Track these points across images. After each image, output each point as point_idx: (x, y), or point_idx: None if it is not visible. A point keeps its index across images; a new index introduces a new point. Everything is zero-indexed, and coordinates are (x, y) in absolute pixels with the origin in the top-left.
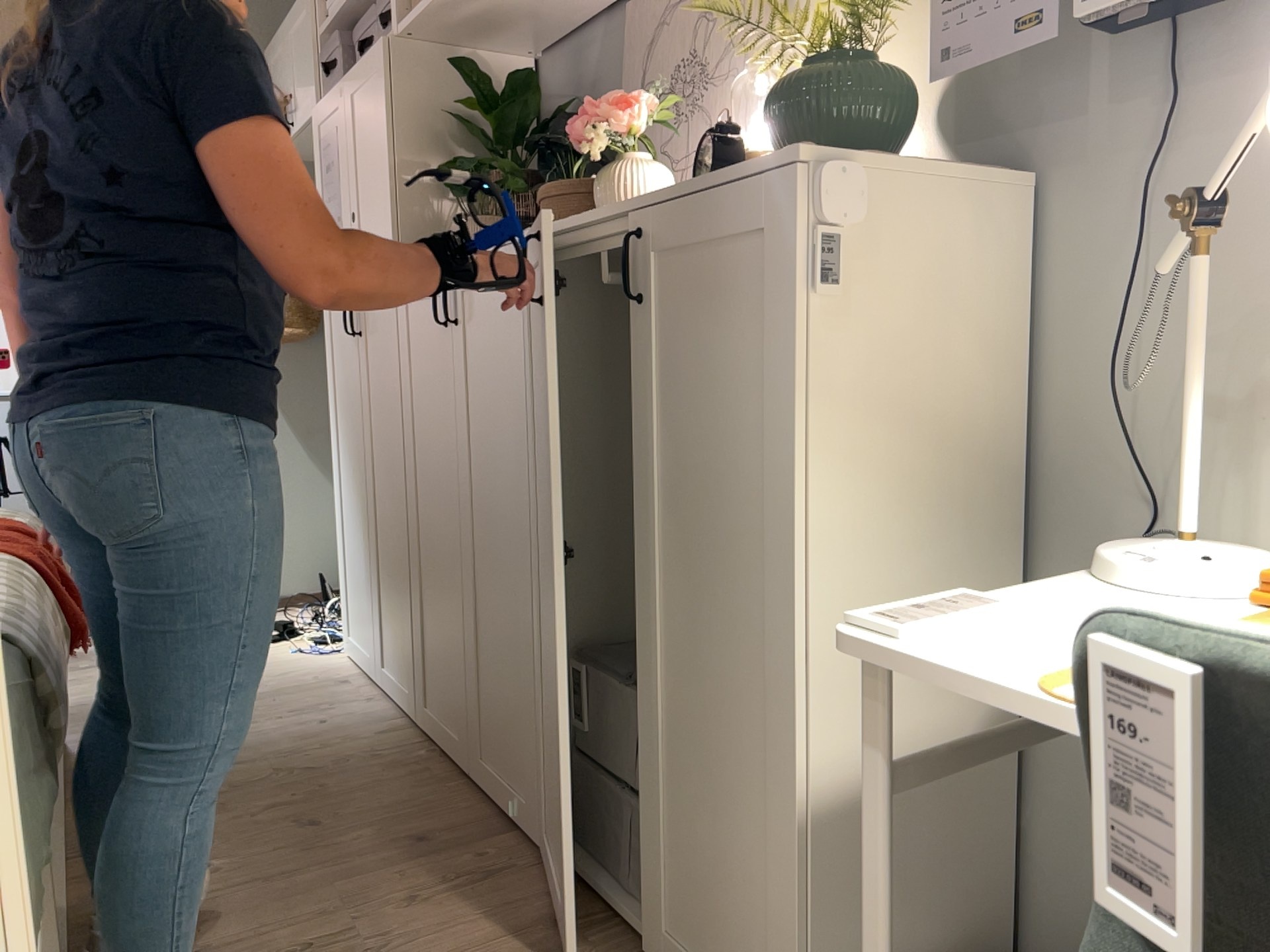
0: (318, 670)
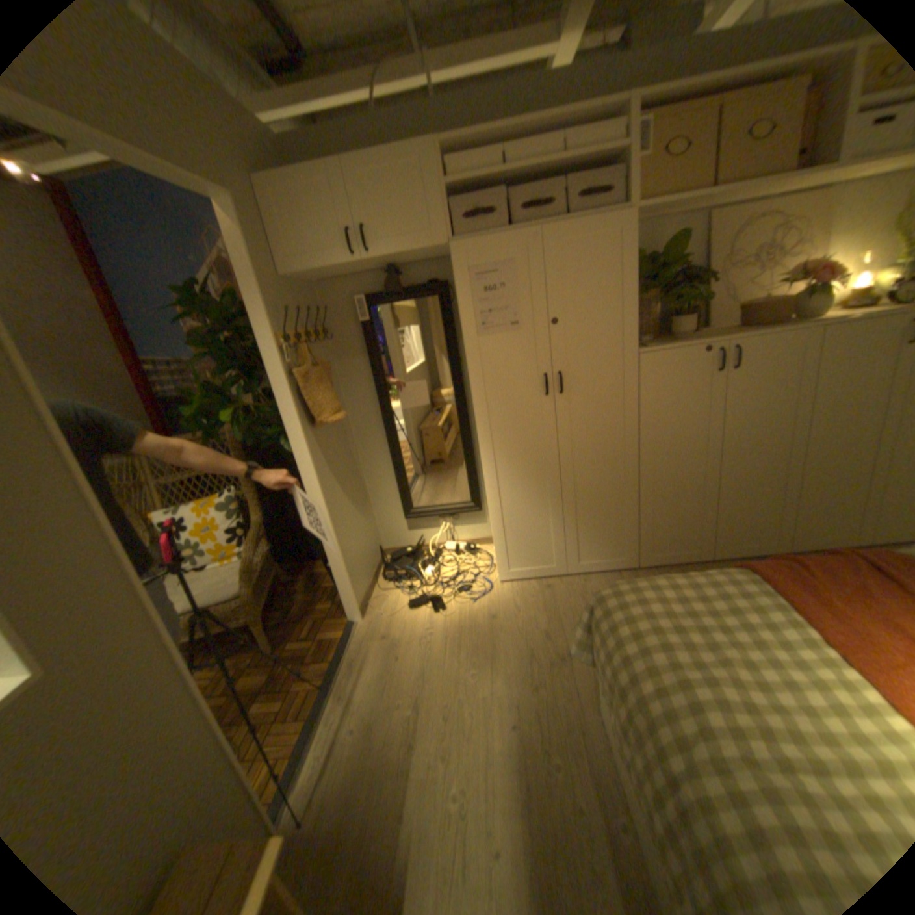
0: (519, 595)
